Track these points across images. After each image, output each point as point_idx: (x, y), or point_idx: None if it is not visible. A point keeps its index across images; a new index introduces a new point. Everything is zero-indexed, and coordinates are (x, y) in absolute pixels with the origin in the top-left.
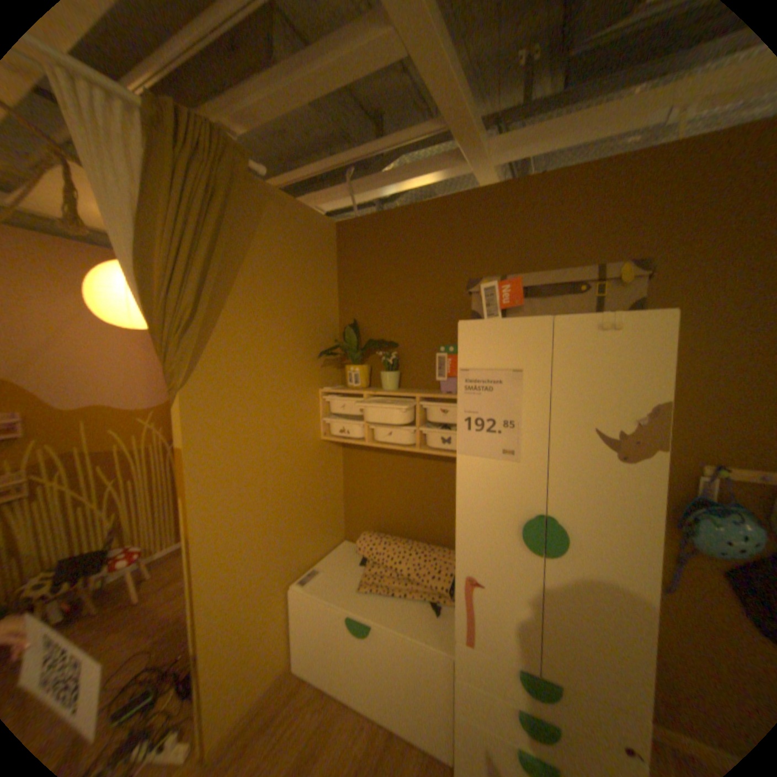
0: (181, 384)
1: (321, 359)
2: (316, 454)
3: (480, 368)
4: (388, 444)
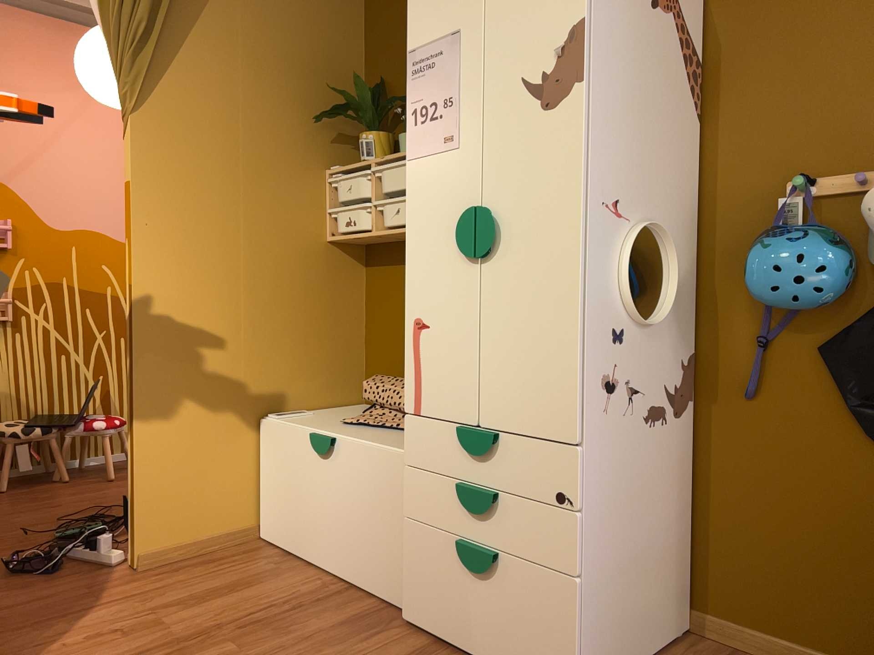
0: (135, 107)
1: (332, 132)
2: (318, 258)
3: (425, 45)
4: (395, 226)
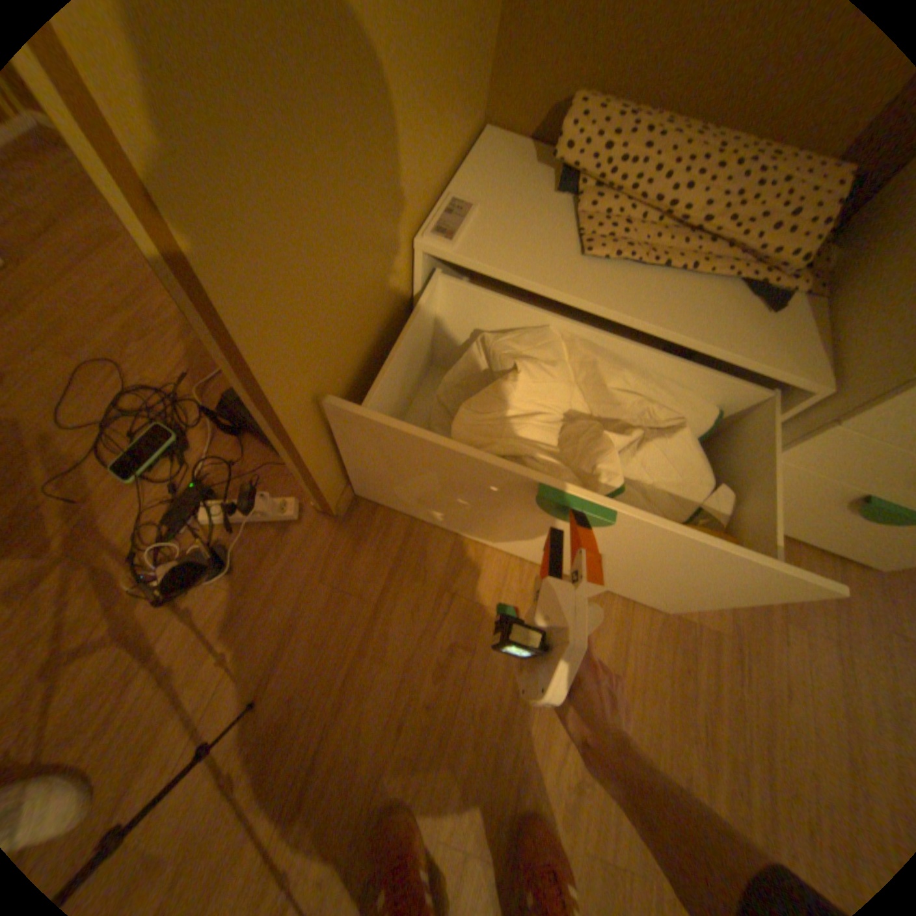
0: None
1: None
2: None
3: None
4: None
